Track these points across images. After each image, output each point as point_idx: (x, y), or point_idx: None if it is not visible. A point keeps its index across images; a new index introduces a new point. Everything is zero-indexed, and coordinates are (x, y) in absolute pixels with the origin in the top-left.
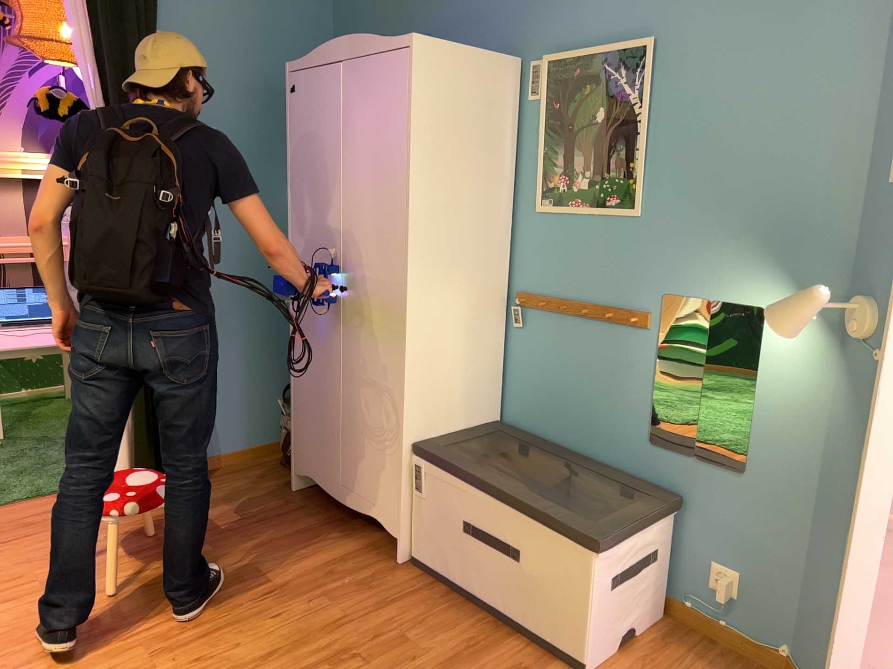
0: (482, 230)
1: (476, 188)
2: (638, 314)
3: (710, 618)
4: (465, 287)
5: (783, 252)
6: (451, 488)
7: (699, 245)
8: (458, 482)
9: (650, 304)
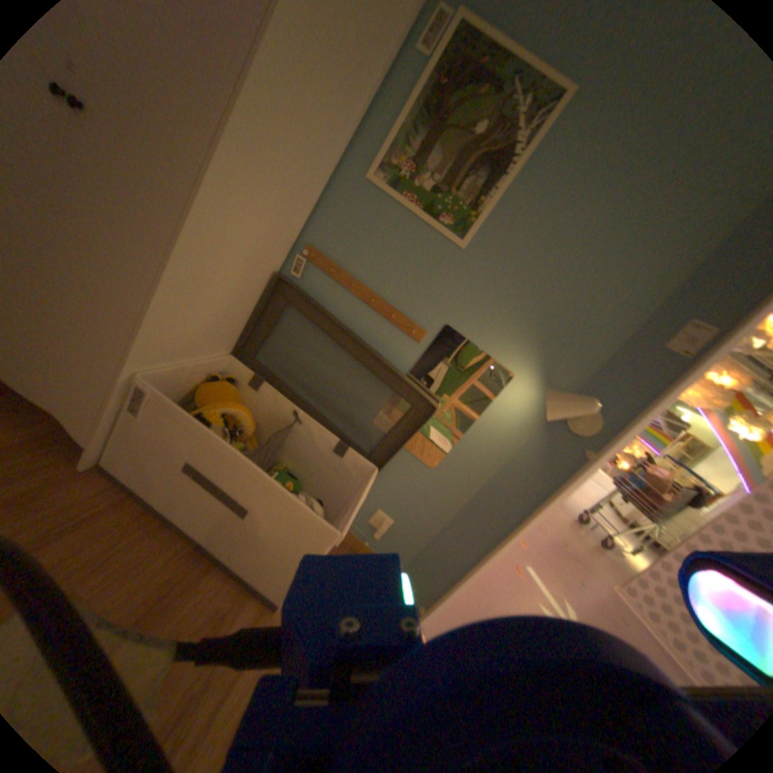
0: (310, 163)
1: (330, 109)
2: (416, 329)
3: (359, 539)
4: (268, 216)
5: (552, 346)
6: (183, 427)
7: (495, 304)
8: (196, 426)
9: (430, 326)
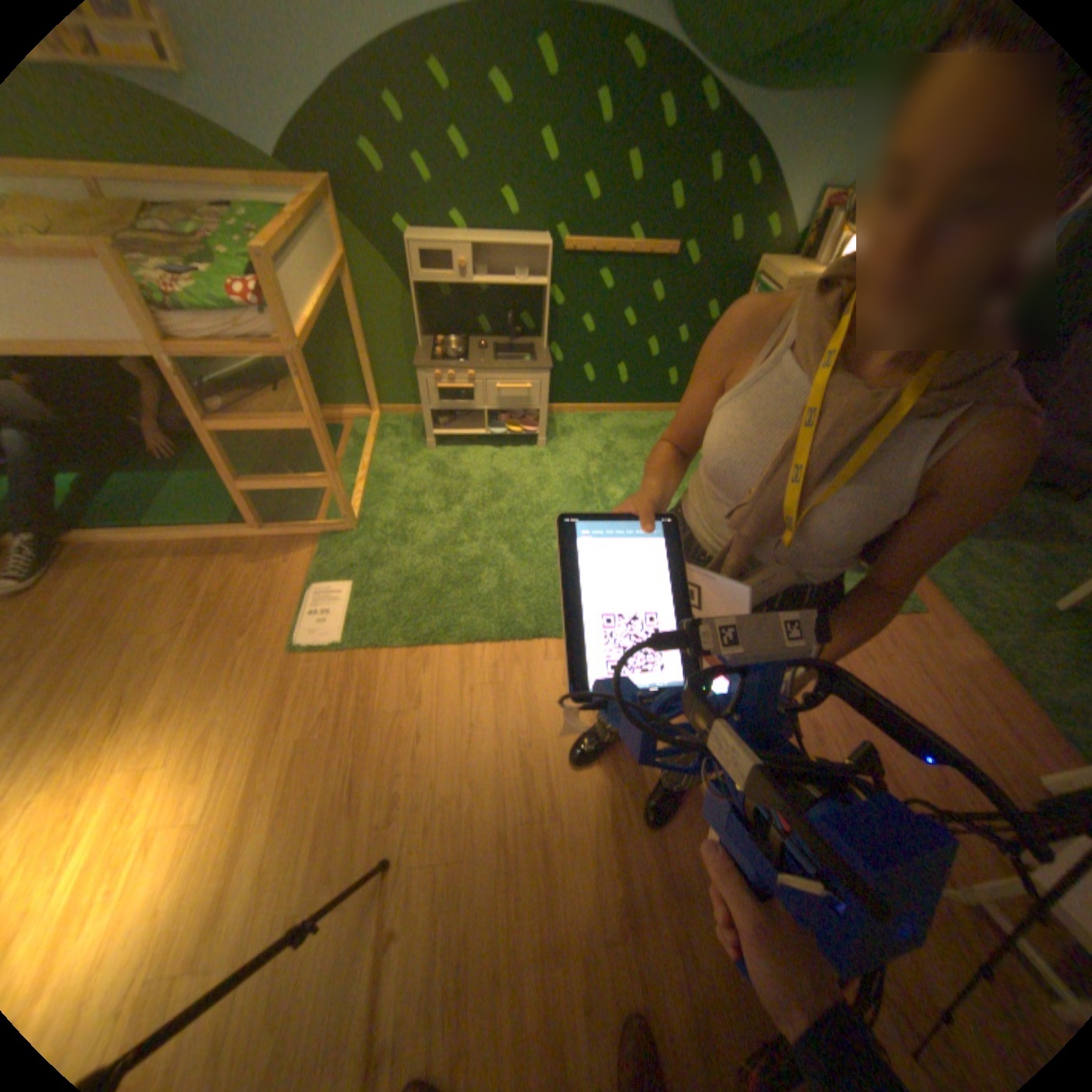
0: None
1: None
2: None
3: None
4: None
5: None
6: None
7: None
8: None
9: None
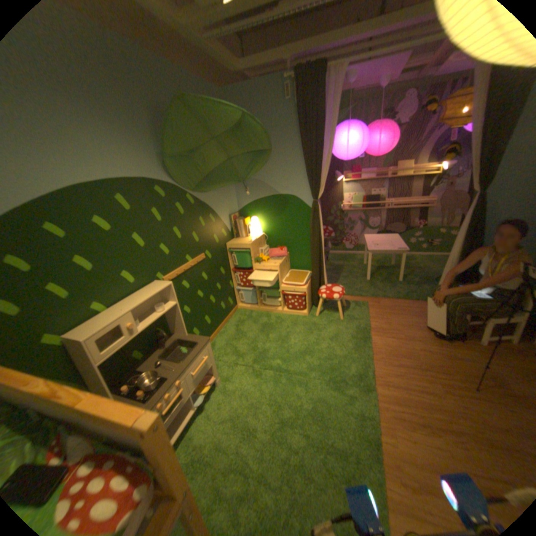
0: None
1: None
2: None
3: None
4: None
5: None
6: None
7: None
8: None
9: None
